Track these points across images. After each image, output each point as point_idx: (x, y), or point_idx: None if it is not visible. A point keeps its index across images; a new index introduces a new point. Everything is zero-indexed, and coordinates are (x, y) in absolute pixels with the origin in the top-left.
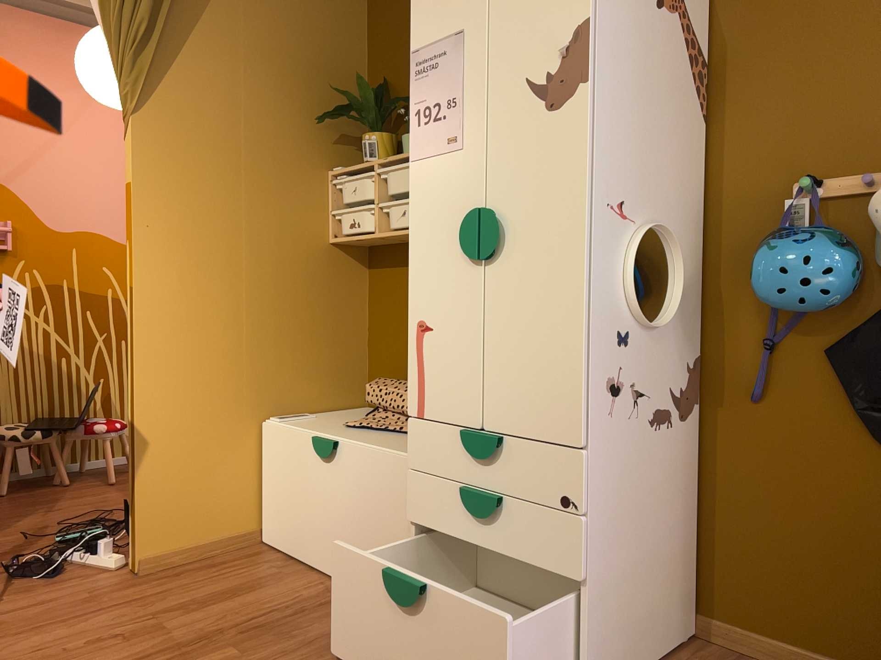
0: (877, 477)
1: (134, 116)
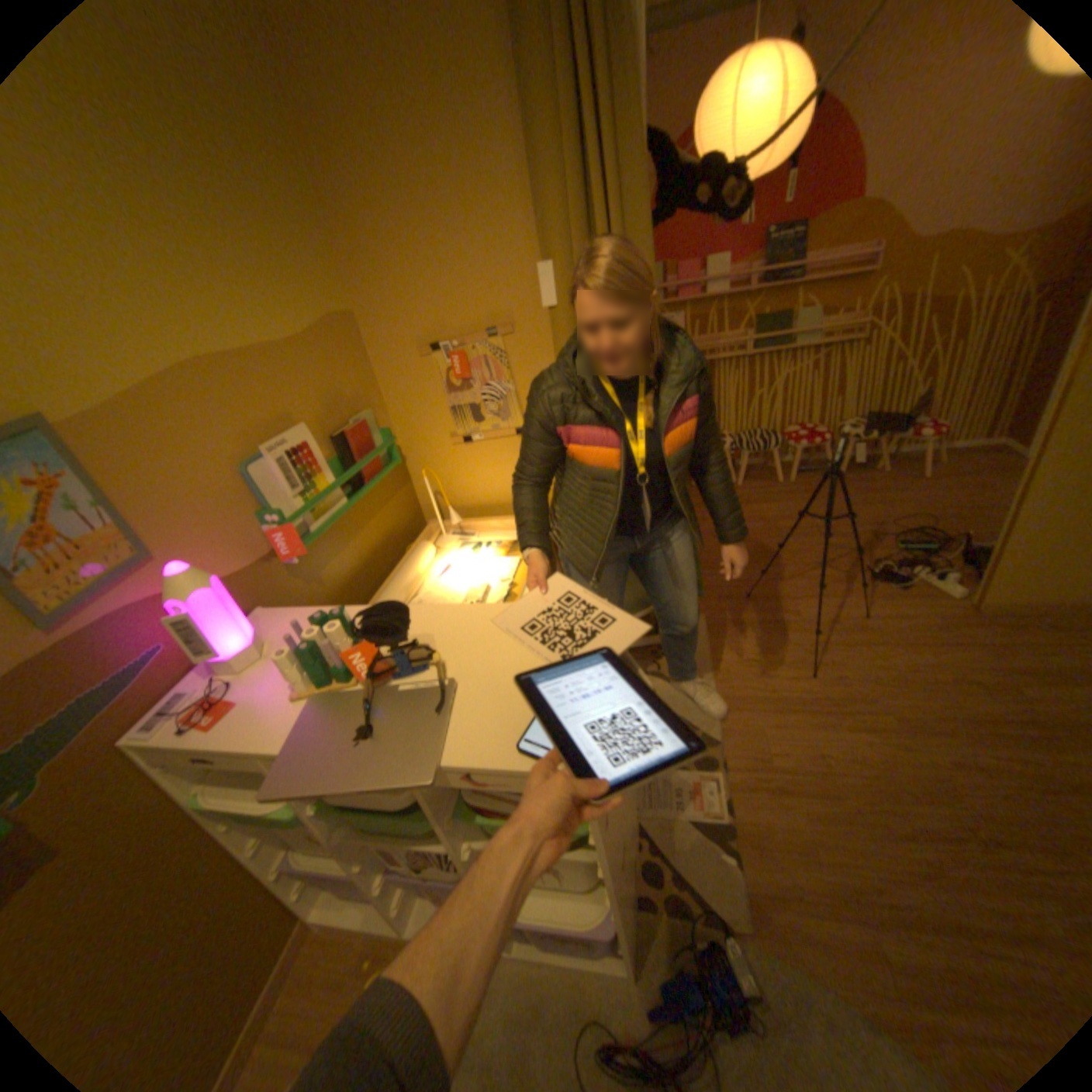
0: None
1: None
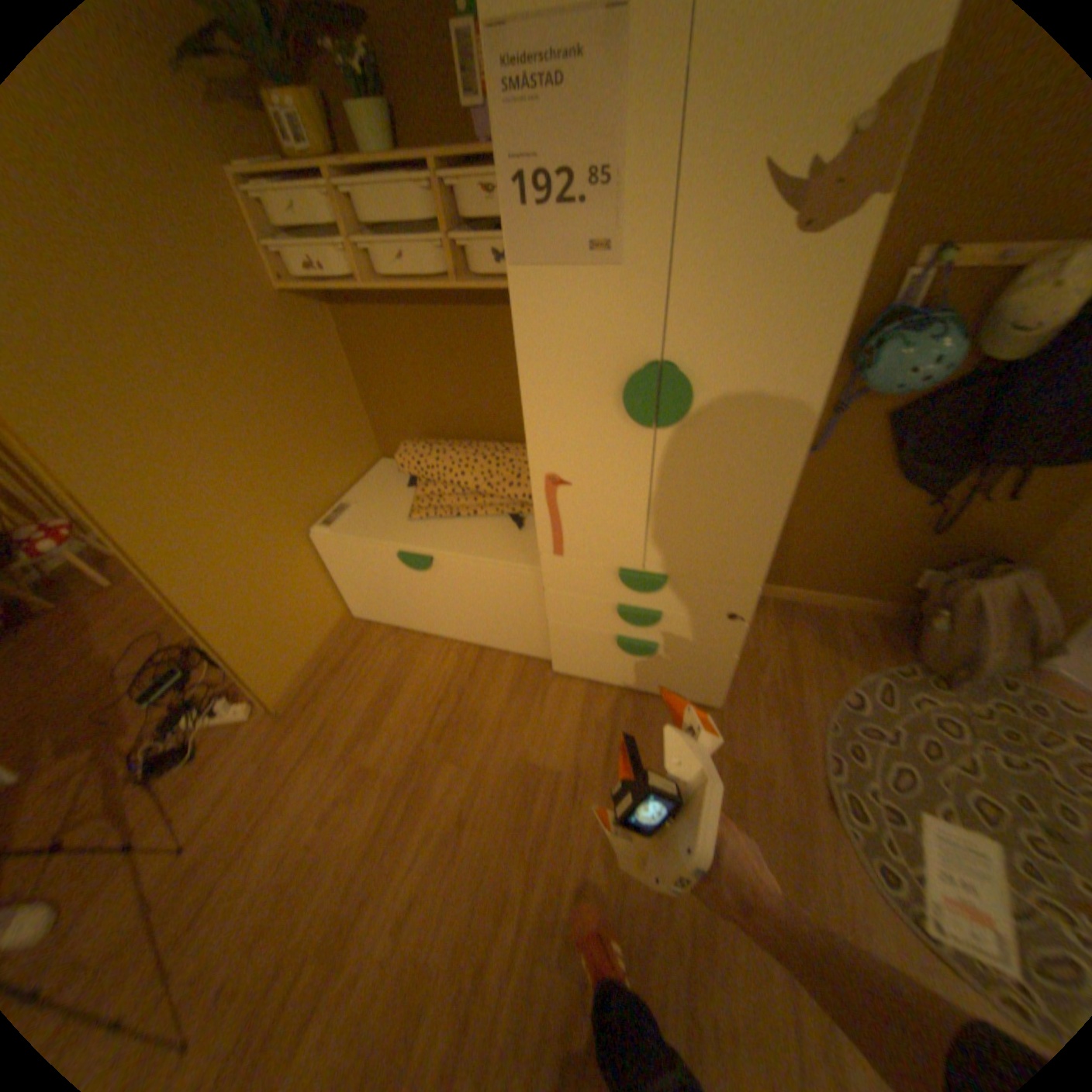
0: (891, 499)
1: None
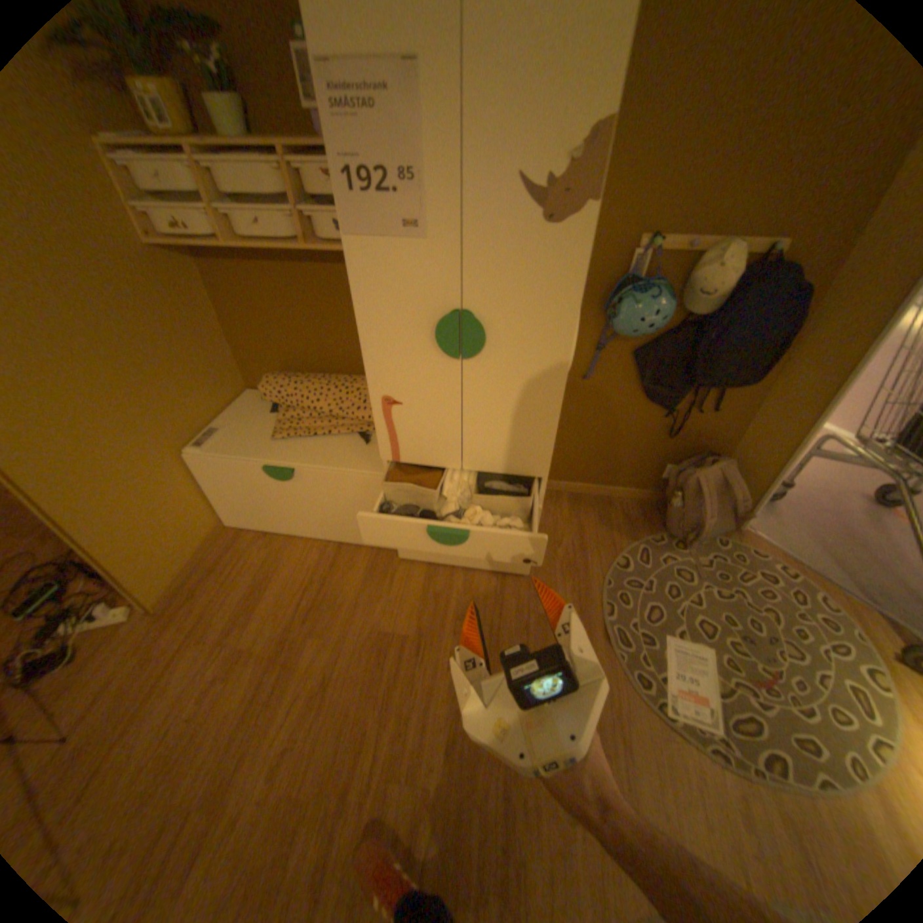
0: (639, 413)
1: None
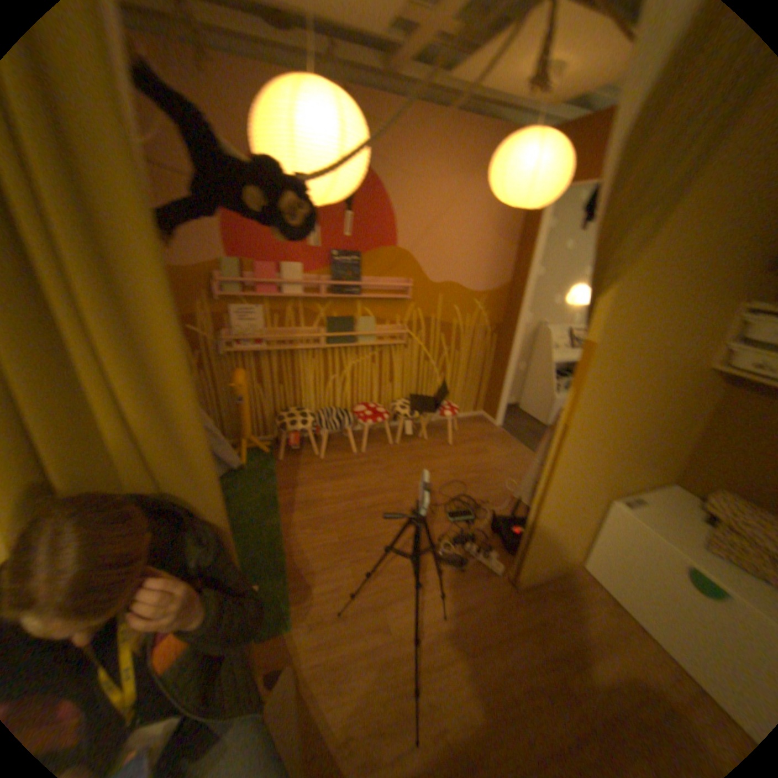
0: None
1: (619, 279)
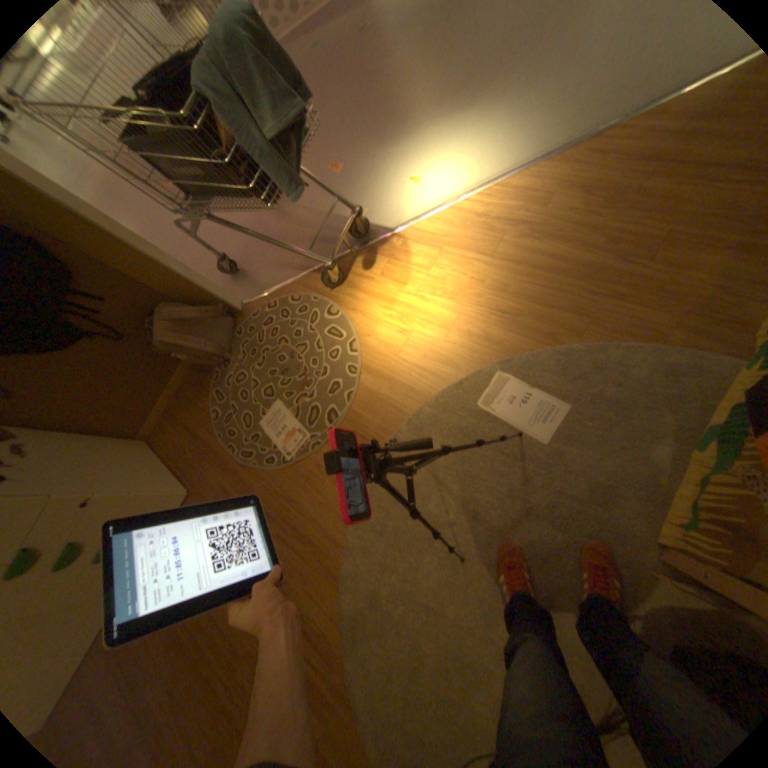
0: (80, 357)
1: None
